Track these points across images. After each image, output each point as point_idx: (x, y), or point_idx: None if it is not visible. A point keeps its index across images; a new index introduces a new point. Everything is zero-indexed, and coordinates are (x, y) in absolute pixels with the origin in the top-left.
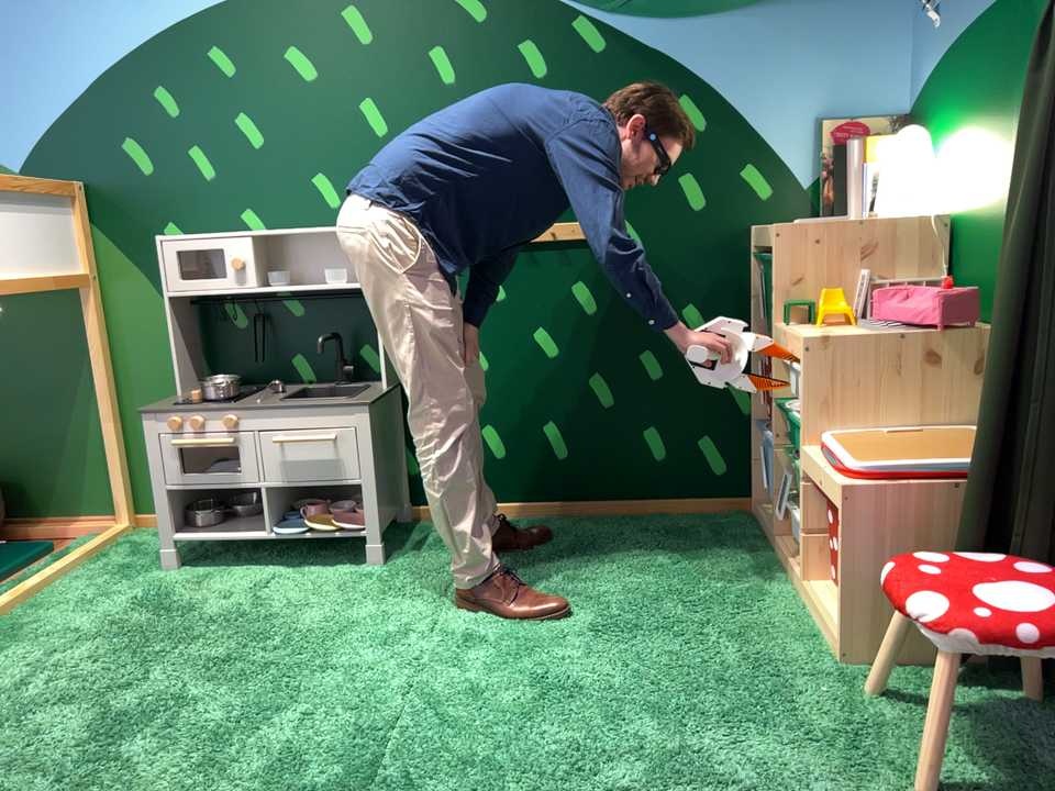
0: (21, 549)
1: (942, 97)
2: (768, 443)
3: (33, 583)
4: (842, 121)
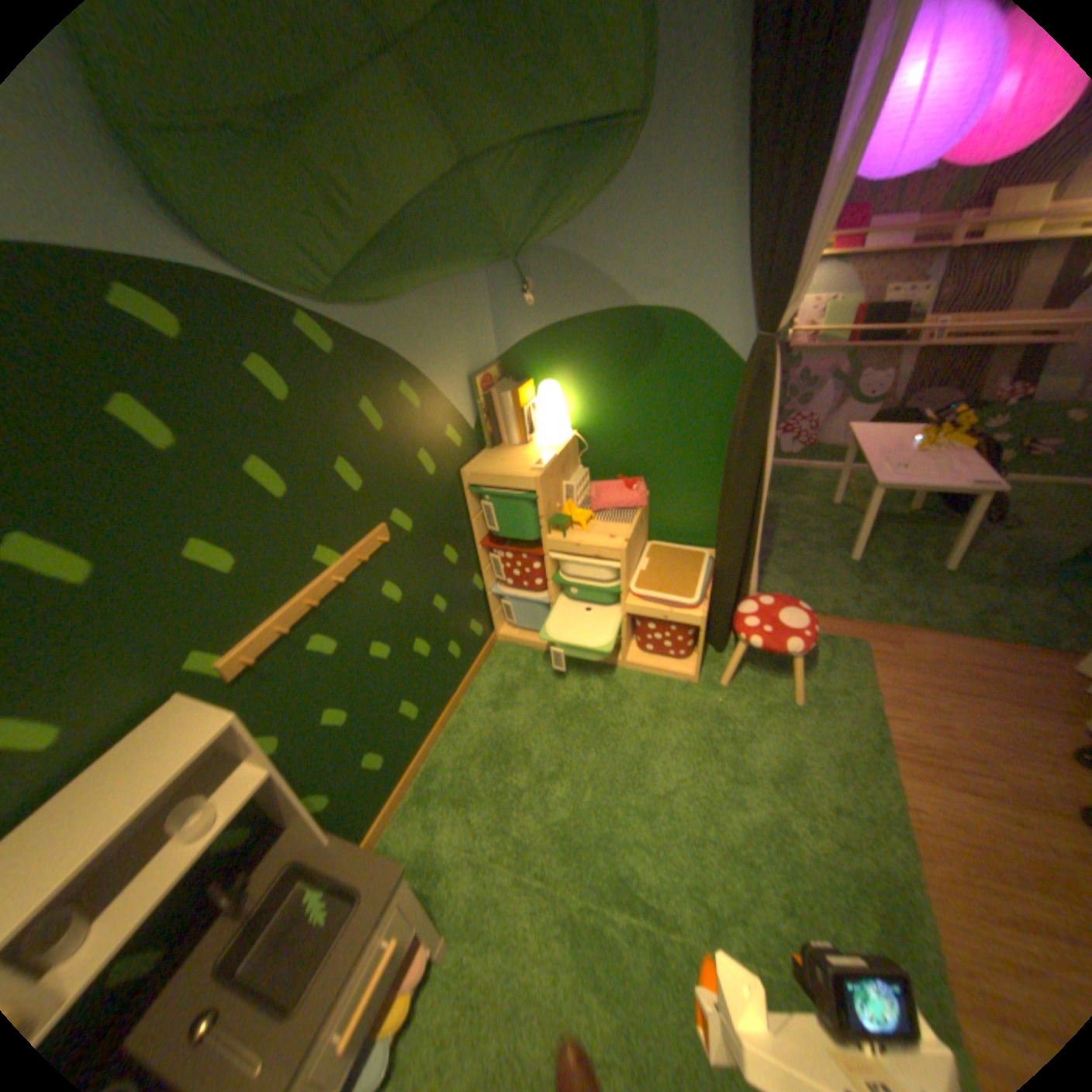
0: None
1: (547, 357)
2: (542, 603)
3: None
4: (483, 376)
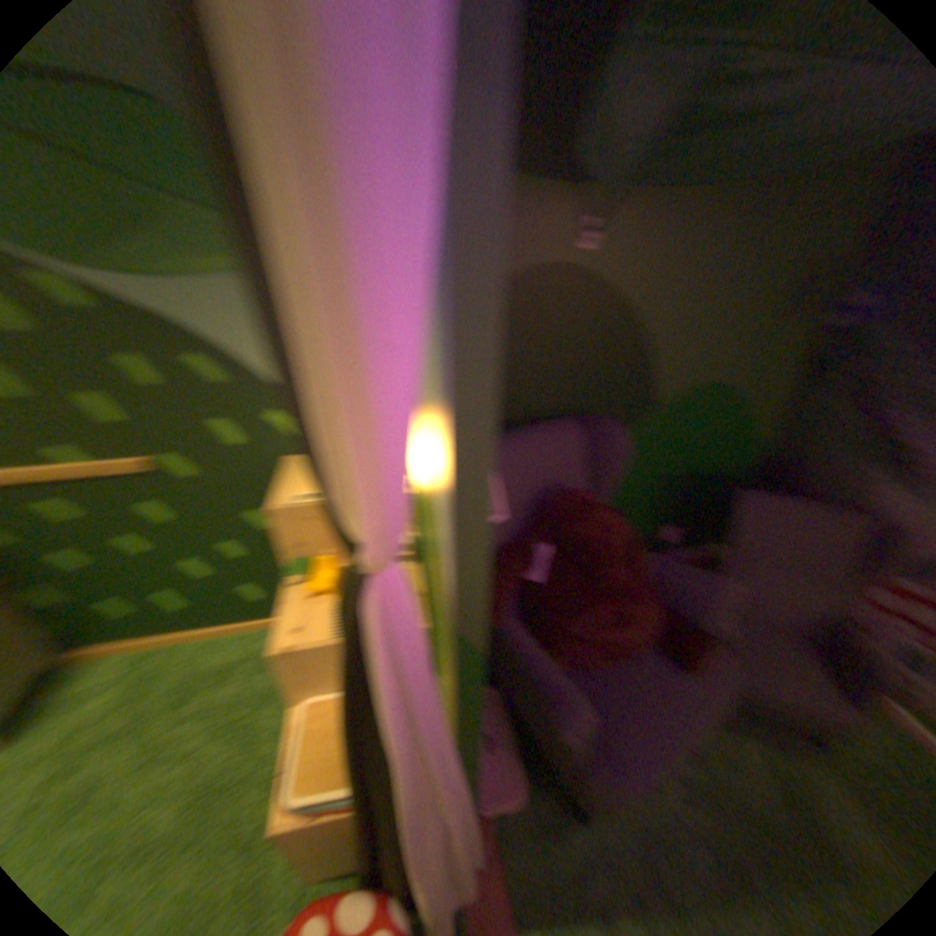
0: None
1: None
2: None
3: None
4: None
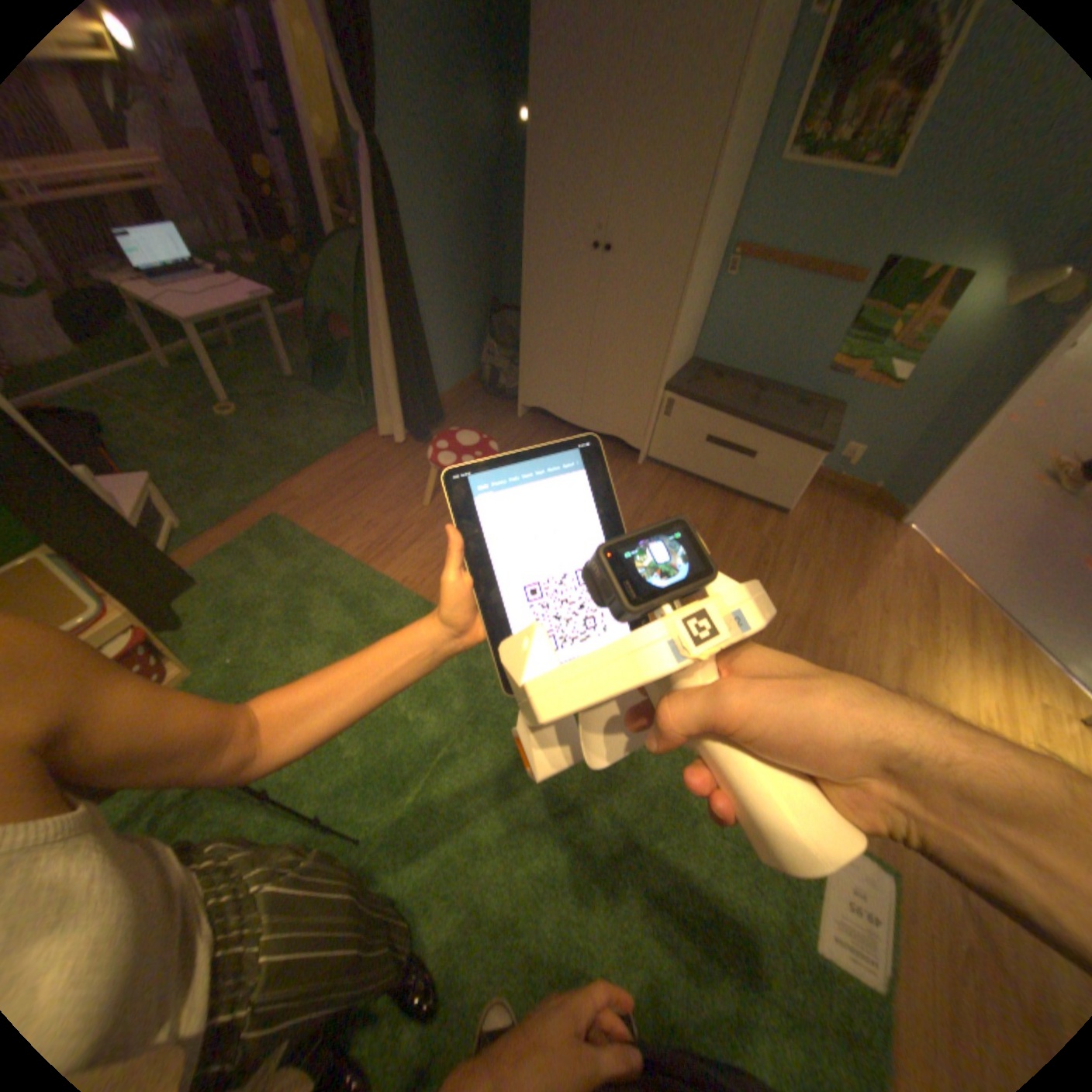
0: None
1: None
2: None
3: None
4: None
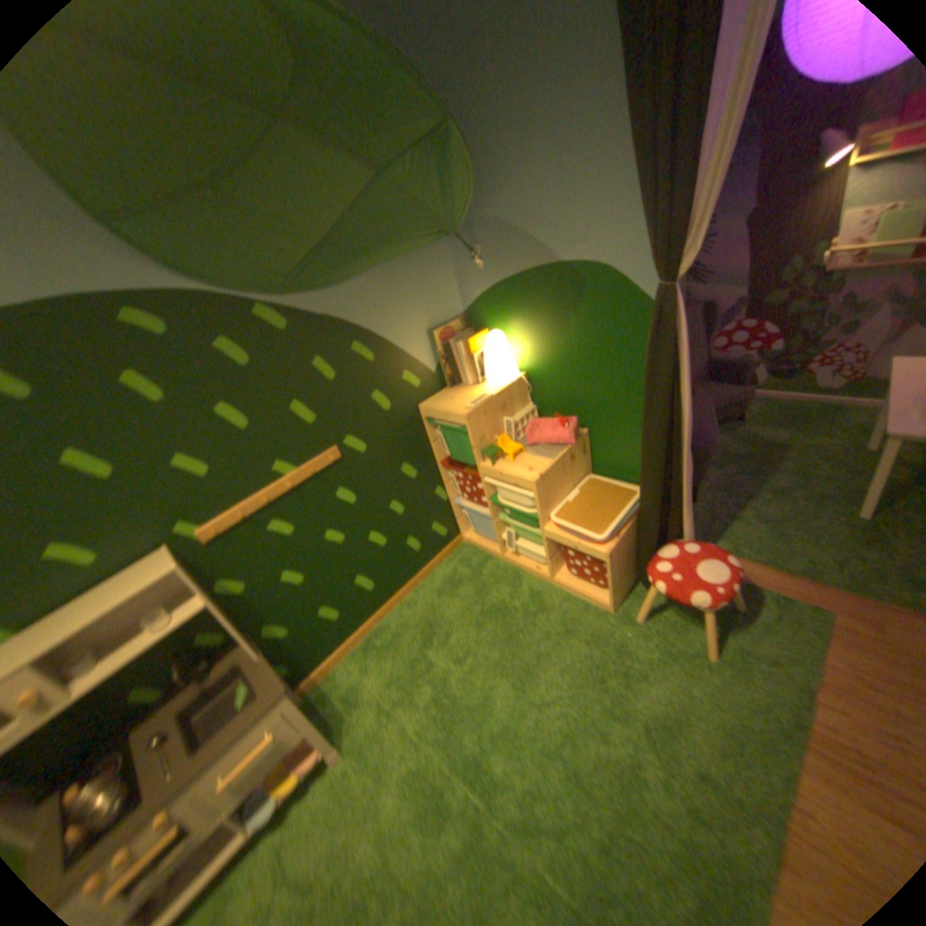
0: None
1: (498, 309)
2: (486, 517)
3: None
4: (441, 329)
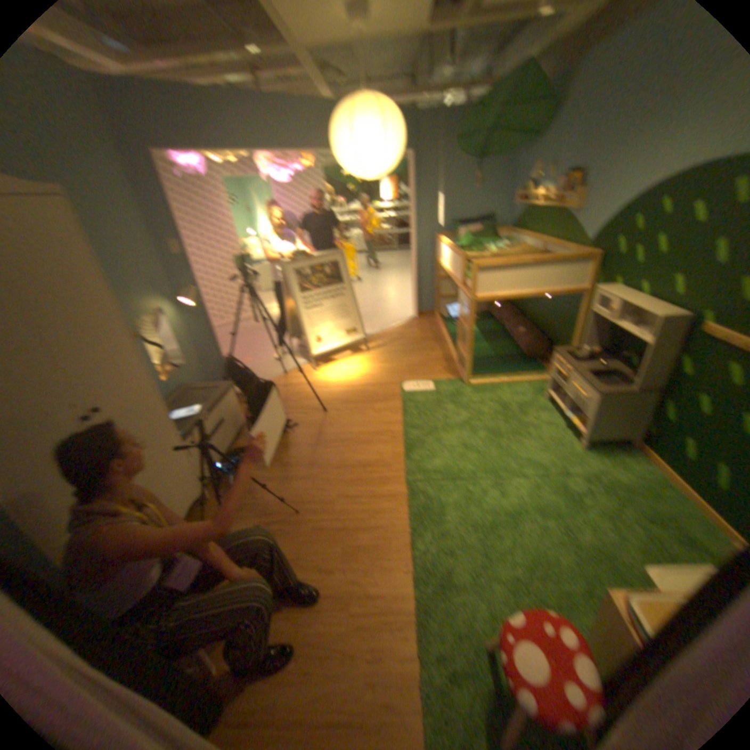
0: (541, 366)
1: None
2: None
3: (520, 379)
4: None
